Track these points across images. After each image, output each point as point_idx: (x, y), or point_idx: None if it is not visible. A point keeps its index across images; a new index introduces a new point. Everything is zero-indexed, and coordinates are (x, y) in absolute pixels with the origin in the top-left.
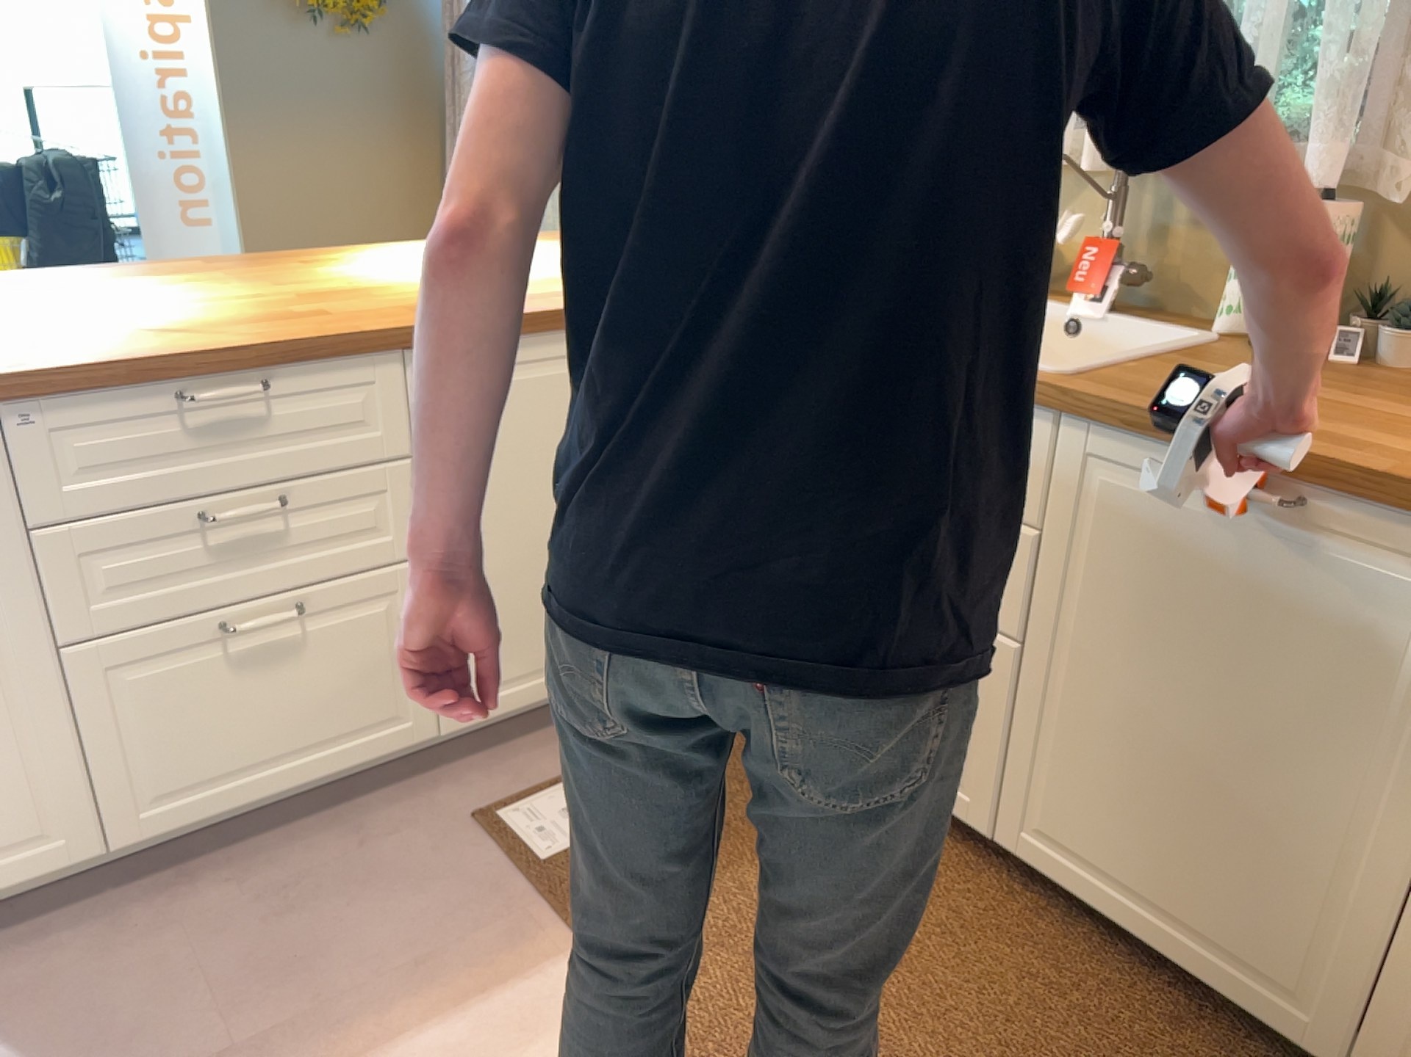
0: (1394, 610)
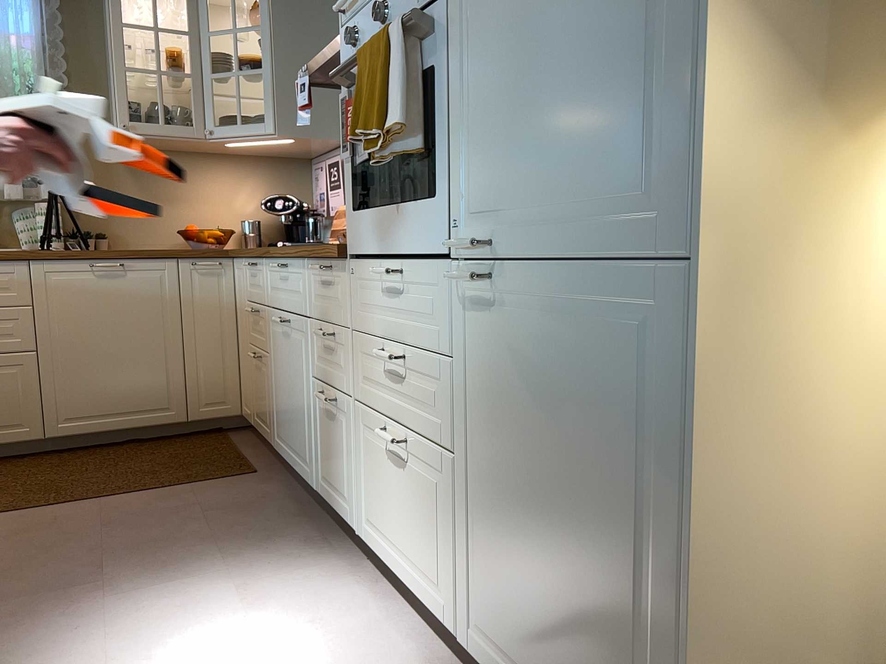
0: (154, 283)
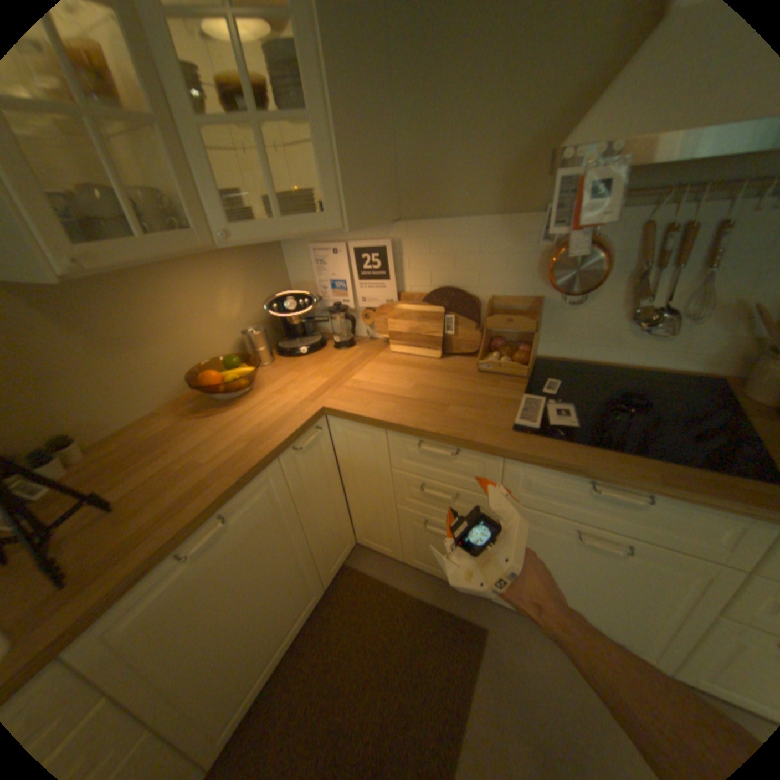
0: (264, 504)
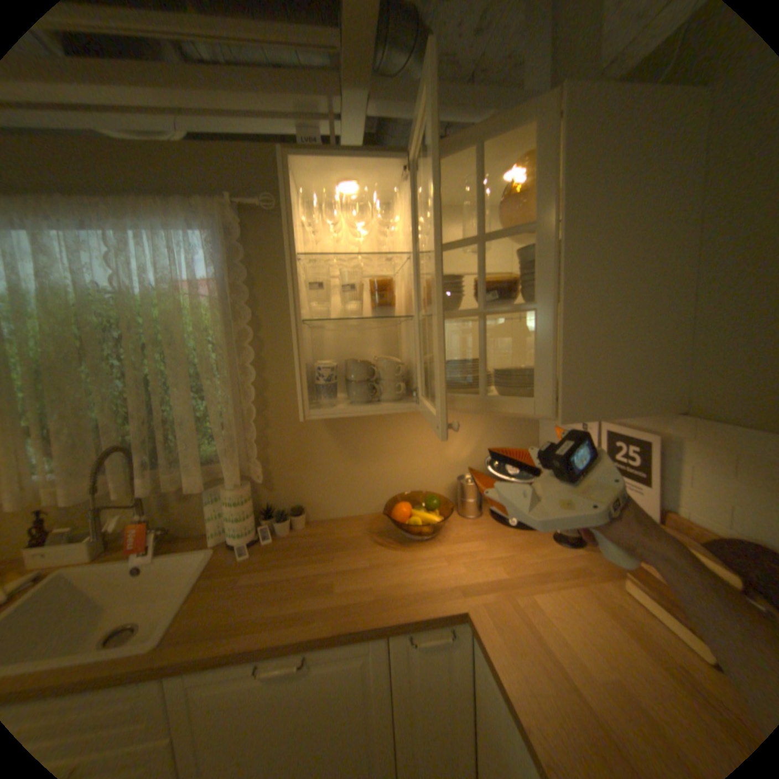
0: (352, 678)
